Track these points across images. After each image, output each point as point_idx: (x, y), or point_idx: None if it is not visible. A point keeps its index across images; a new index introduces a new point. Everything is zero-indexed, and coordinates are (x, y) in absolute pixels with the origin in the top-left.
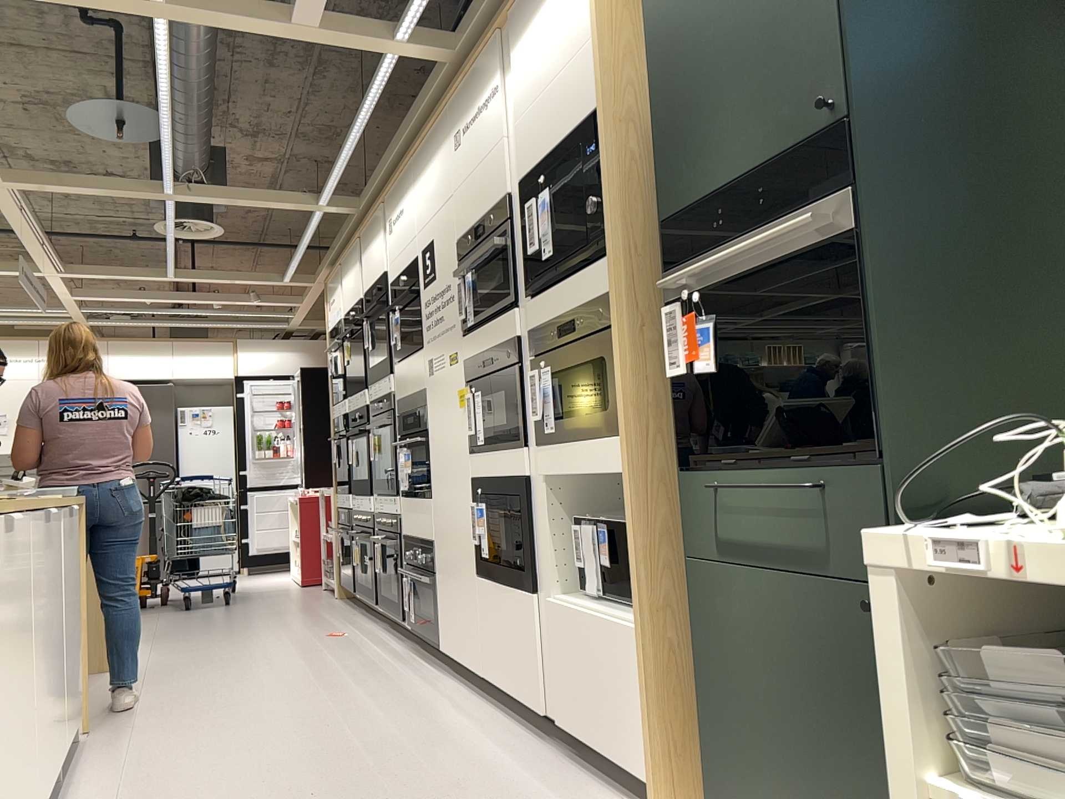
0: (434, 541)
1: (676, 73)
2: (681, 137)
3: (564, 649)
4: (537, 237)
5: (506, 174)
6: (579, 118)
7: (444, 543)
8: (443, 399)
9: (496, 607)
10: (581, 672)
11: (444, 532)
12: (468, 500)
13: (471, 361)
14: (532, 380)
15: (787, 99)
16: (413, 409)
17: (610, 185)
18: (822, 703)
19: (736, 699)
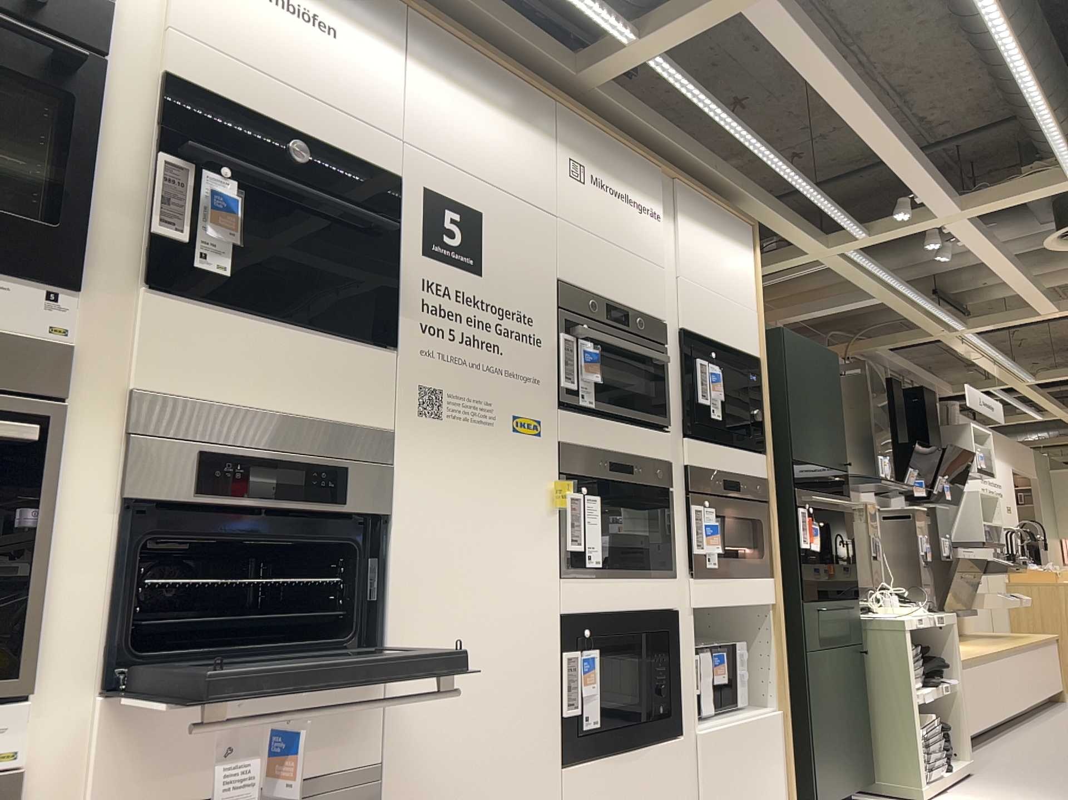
0: (387, 760)
1: (795, 390)
2: (798, 423)
3: (717, 771)
4: (707, 394)
5: (663, 302)
6: (742, 347)
7: (442, 748)
8: (479, 474)
9: (609, 789)
10: (733, 781)
11: (442, 726)
12: (548, 648)
13: (583, 452)
14: (696, 514)
15: (831, 448)
16: (300, 451)
17: (765, 412)
18: (844, 701)
19: (823, 721)
